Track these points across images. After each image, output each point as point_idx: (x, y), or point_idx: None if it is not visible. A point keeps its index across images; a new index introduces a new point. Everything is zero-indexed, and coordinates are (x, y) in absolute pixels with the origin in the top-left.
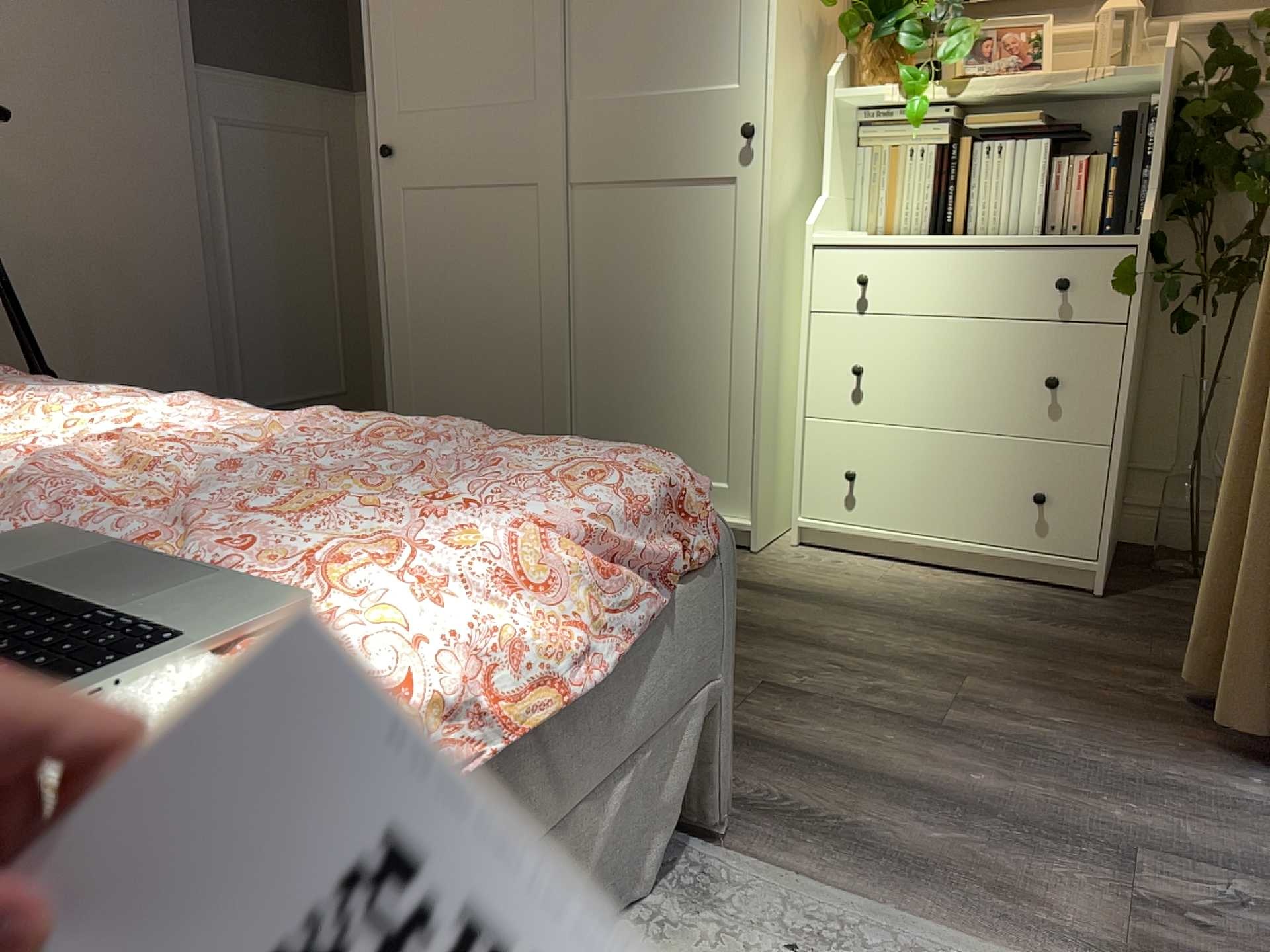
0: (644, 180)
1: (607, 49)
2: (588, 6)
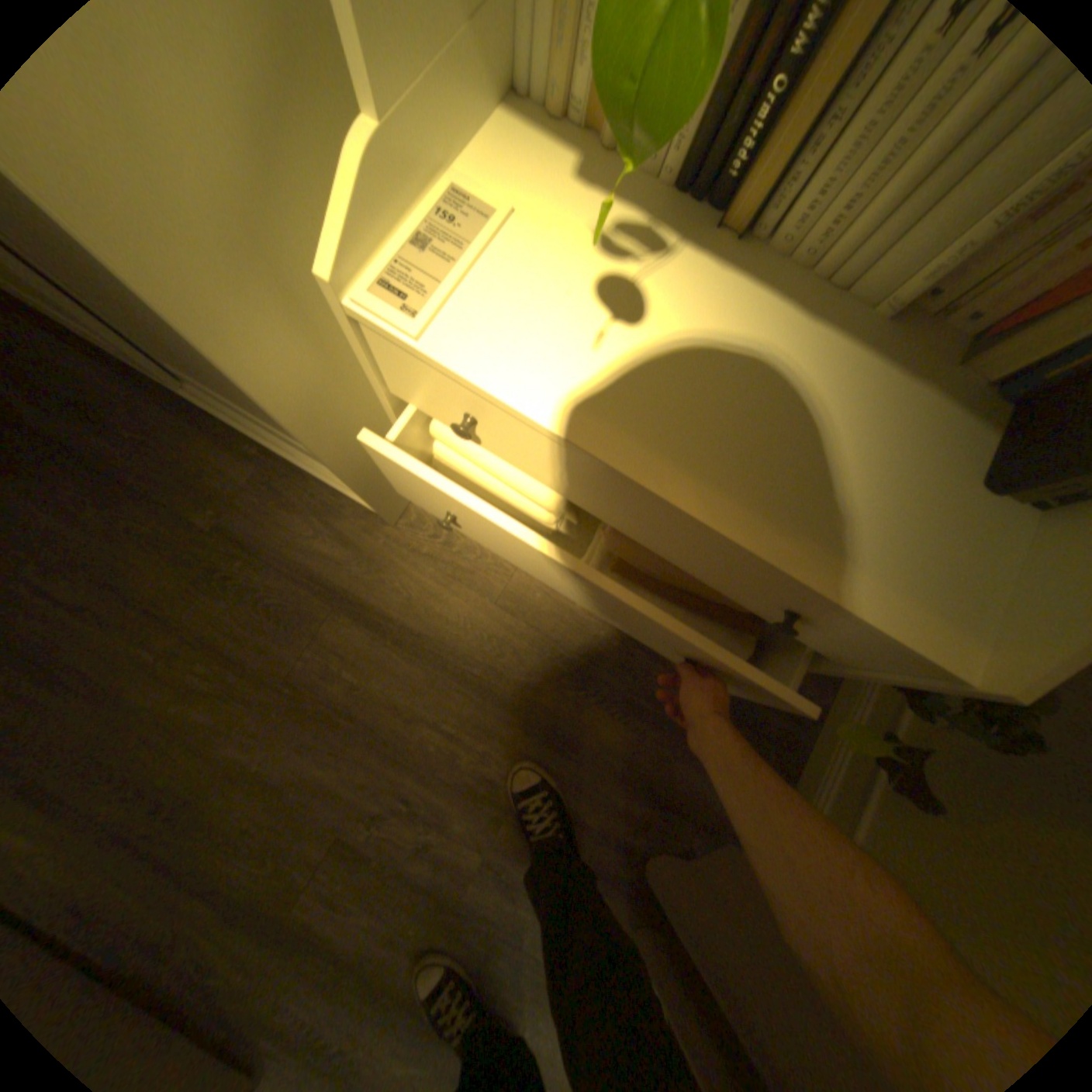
0: None
1: None
2: None
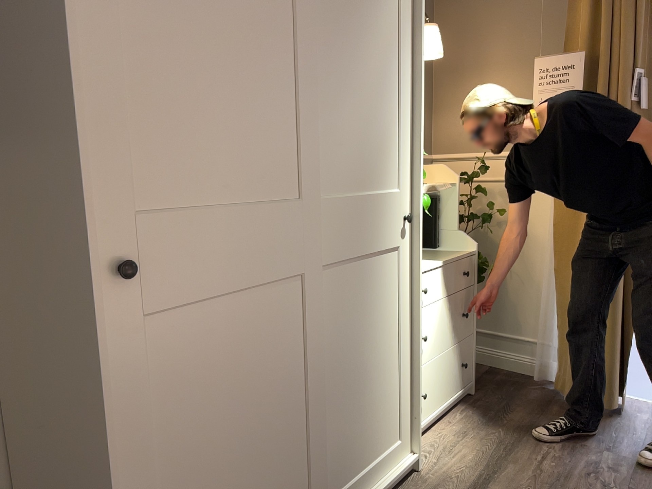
0: (360, 255)
1: (337, 160)
2: (326, 124)
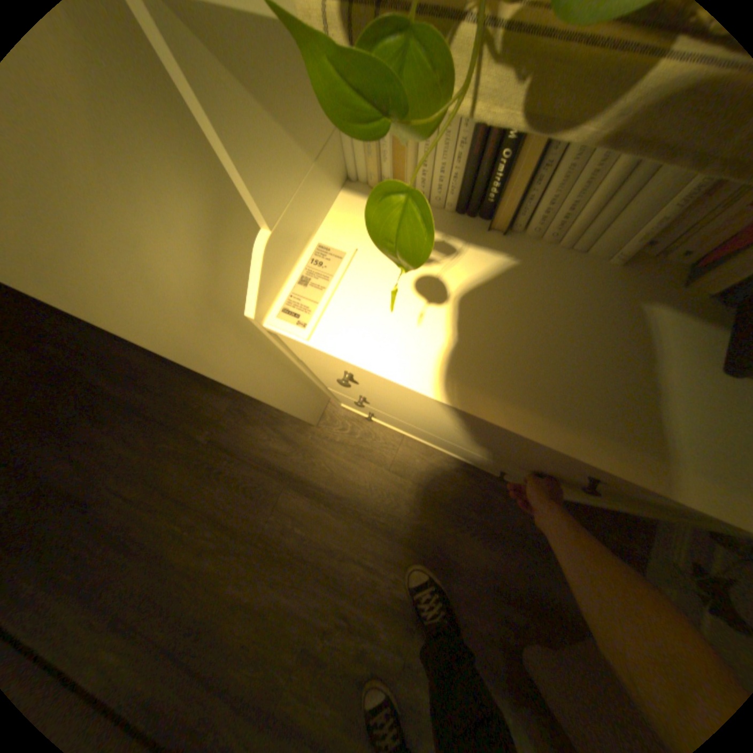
0: None
1: None
2: None
